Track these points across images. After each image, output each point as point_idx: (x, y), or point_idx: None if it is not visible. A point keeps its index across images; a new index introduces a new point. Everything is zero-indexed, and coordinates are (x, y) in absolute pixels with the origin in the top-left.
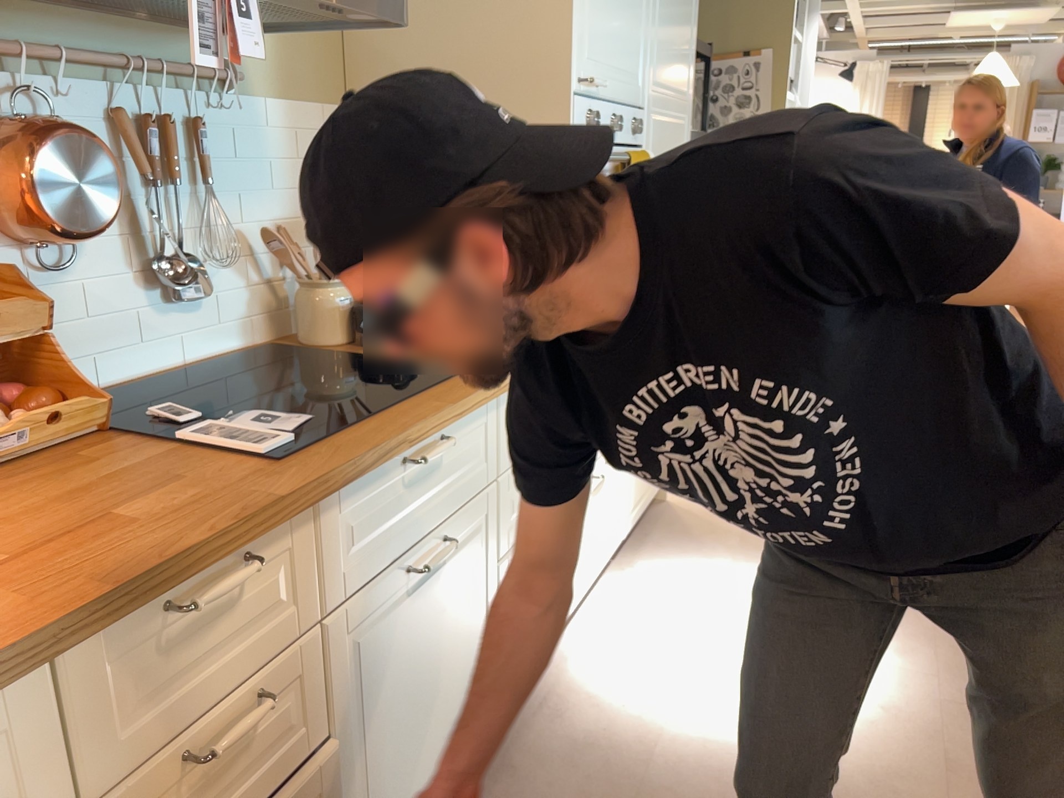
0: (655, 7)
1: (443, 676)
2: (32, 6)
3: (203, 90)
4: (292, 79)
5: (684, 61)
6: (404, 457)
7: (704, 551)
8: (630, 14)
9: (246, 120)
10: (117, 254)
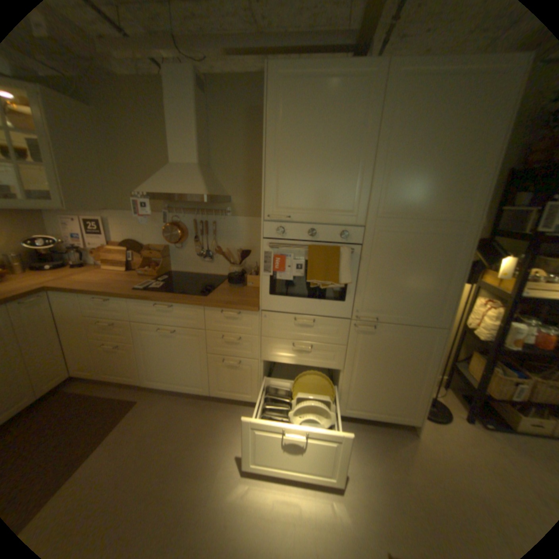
0: (378, 173)
1: (177, 364)
2: (181, 201)
3: (219, 215)
4: (251, 211)
5: (452, 196)
6: (156, 303)
7: (374, 461)
8: (333, 182)
9: (231, 222)
10: (193, 248)
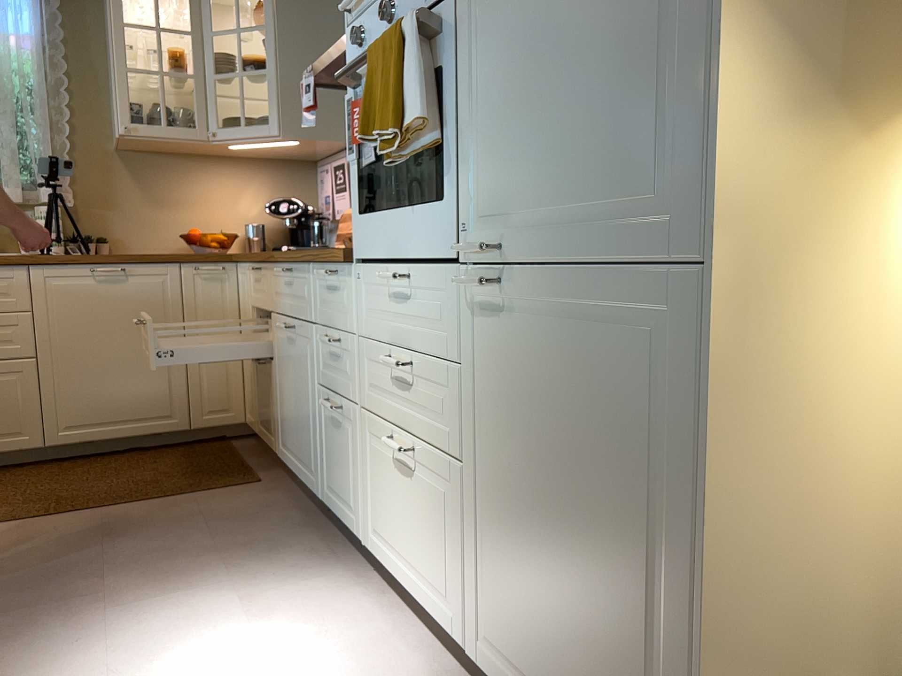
0: None
1: (297, 407)
2: None
3: None
4: None
5: None
6: (282, 267)
7: None
8: None
9: None
10: None
